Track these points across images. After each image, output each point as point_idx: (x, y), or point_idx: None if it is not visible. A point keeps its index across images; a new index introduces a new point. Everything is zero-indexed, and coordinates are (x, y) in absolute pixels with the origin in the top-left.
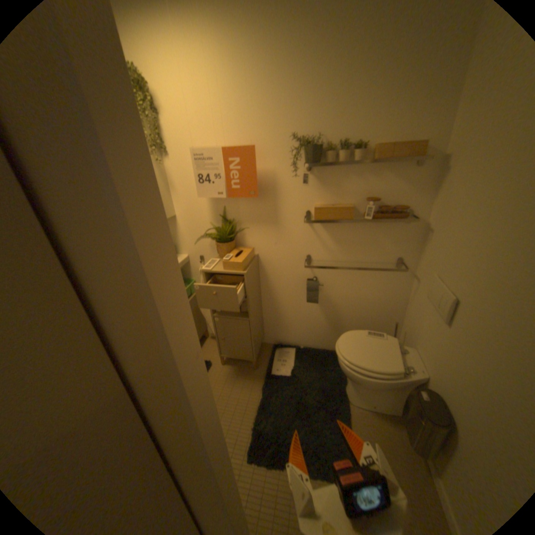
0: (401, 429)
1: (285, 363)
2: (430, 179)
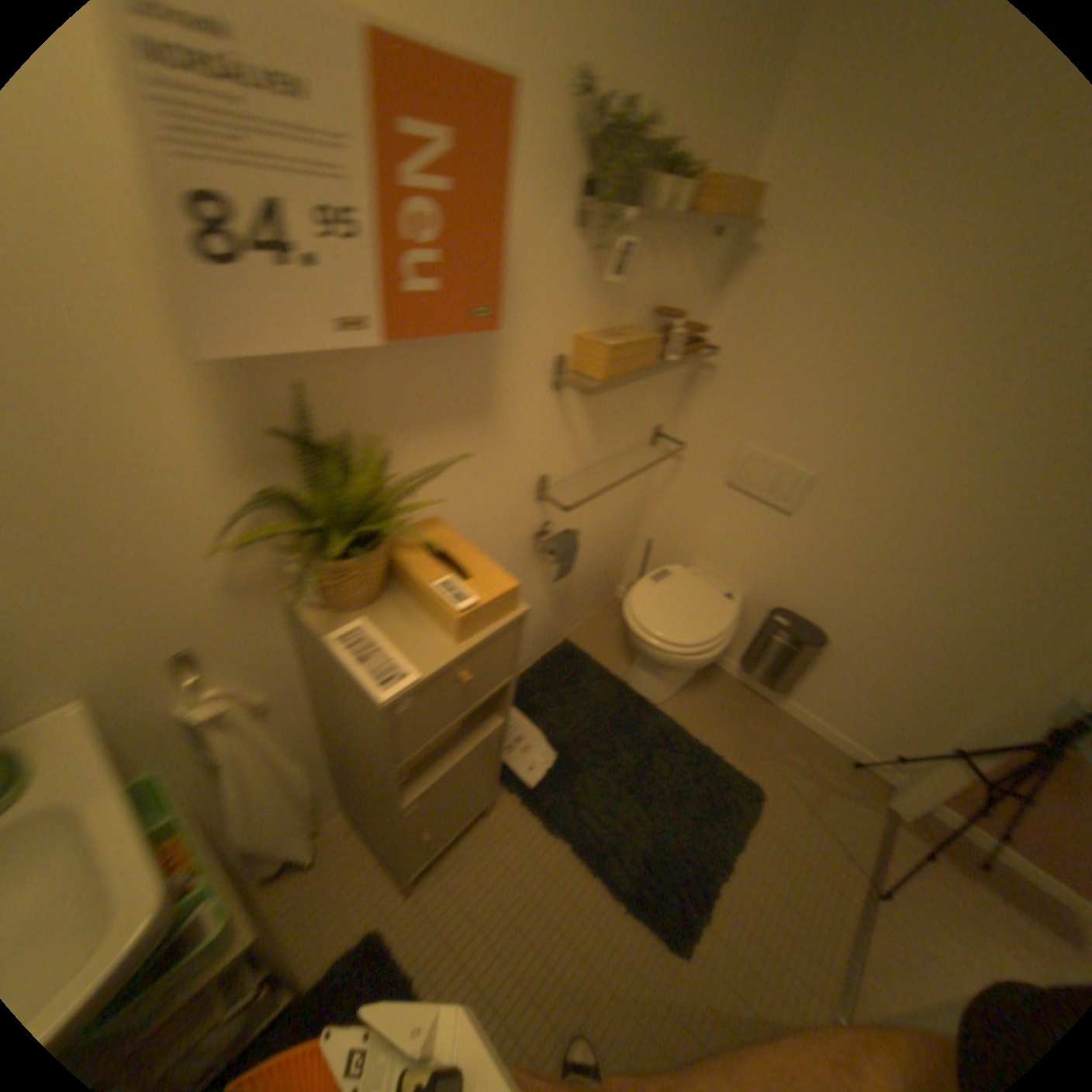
0: (714, 684)
1: (522, 741)
2: (719, 266)
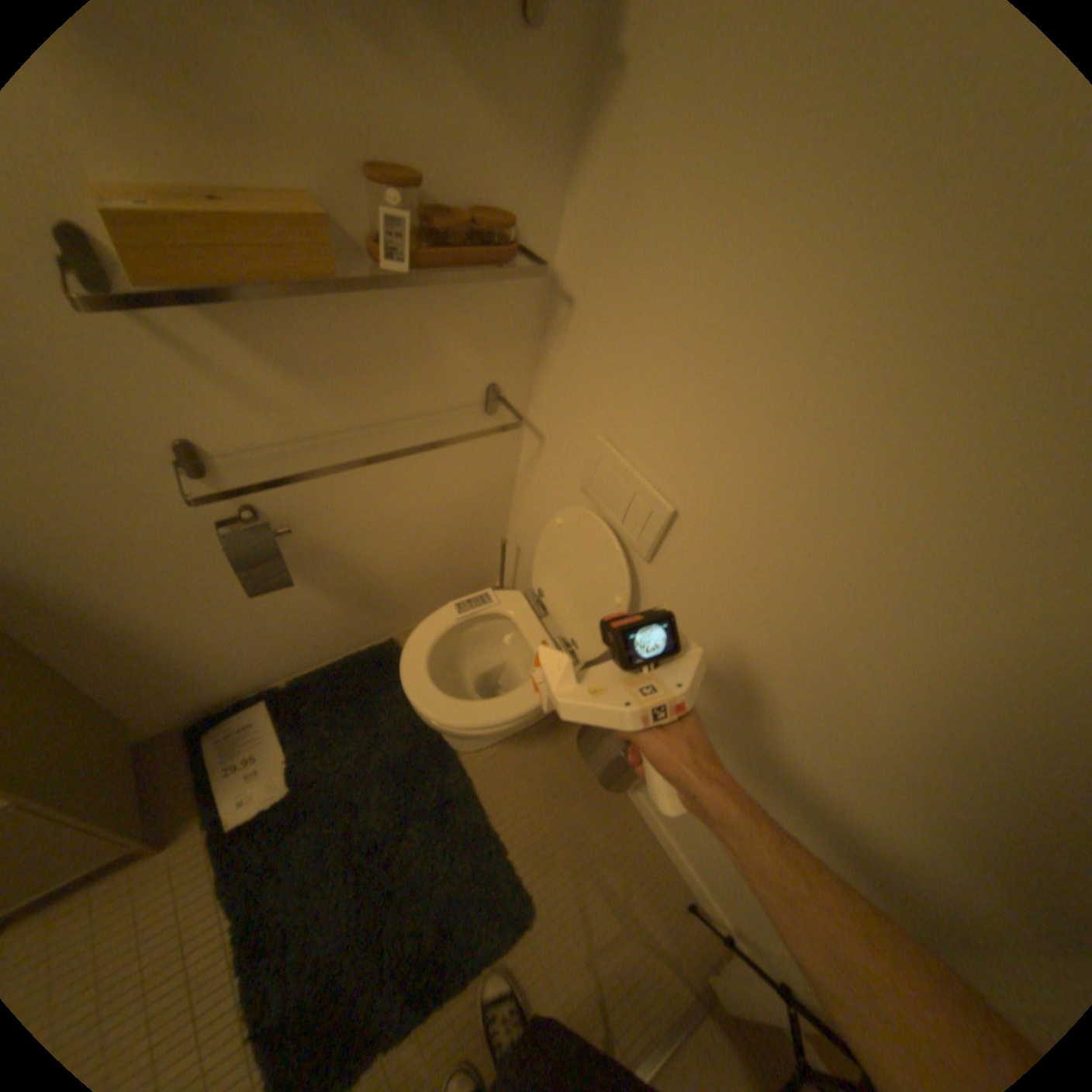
0: (557, 739)
1: (250, 764)
2: (559, 98)
